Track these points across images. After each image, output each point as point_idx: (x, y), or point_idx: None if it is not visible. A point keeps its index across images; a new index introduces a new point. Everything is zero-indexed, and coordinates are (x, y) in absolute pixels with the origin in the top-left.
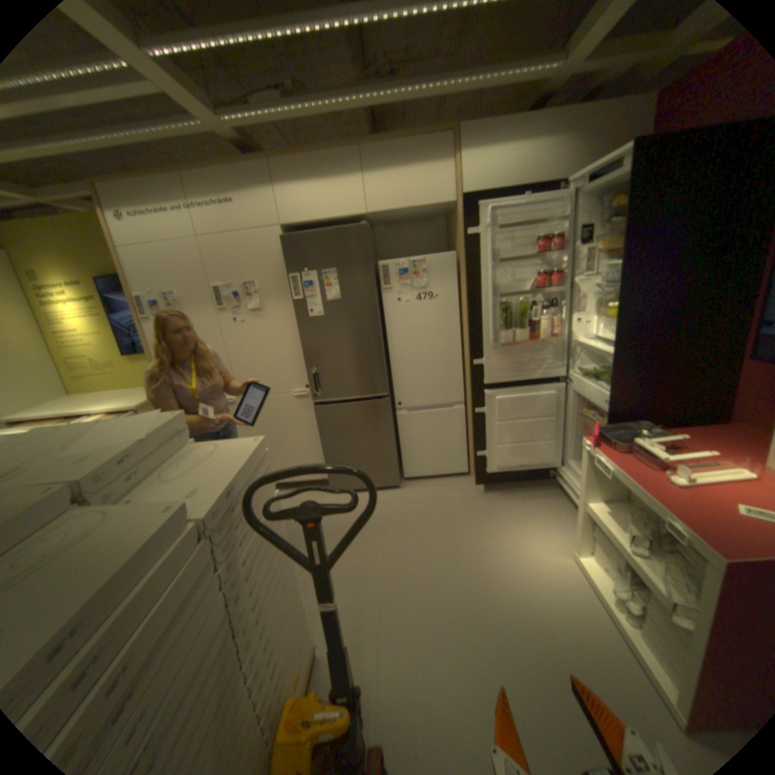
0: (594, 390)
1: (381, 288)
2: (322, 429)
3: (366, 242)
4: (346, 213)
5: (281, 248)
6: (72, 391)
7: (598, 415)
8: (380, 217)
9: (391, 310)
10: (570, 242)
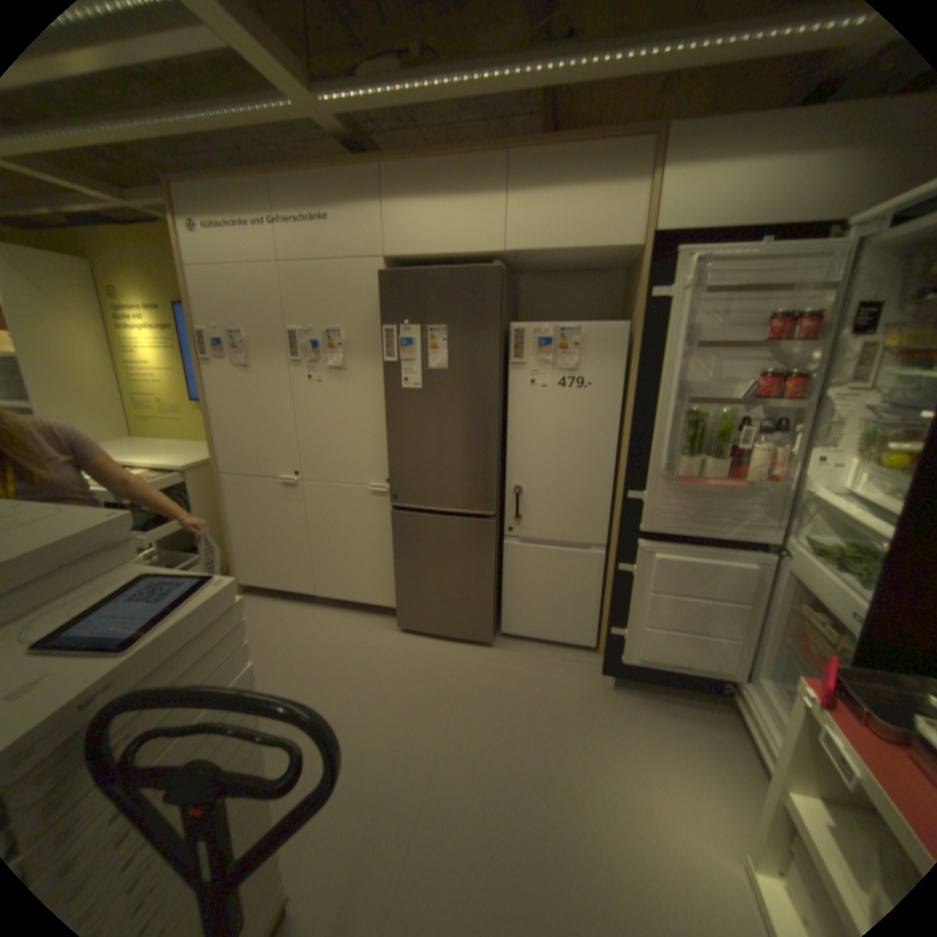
0: (833, 587)
1: (511, 361)
2: (397, 543)
3: (496, 293)
4: (475, 249)
5: (381, 288)
6: (135, 433)
7: (832, 626)
8: (526, 261)
9: (518, 396)
10: (832, 328)
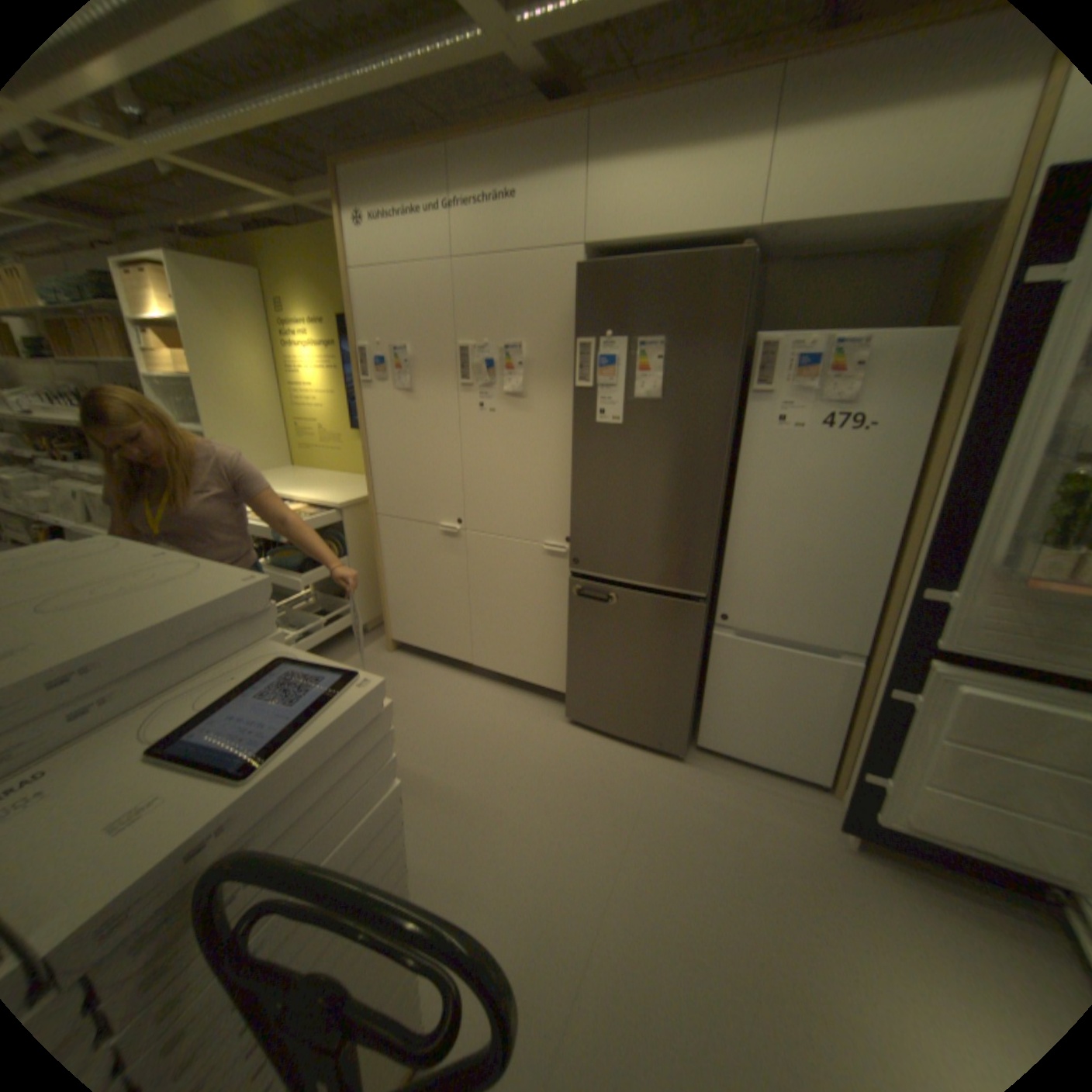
0: None
1: (750, 388)
2: (574, 618)
3: (743, 288)
4: (716, 224)
5: (577, 288)
6: (297, 462)
7: None
8: (788, 239)
9: (757, 437)
10: None
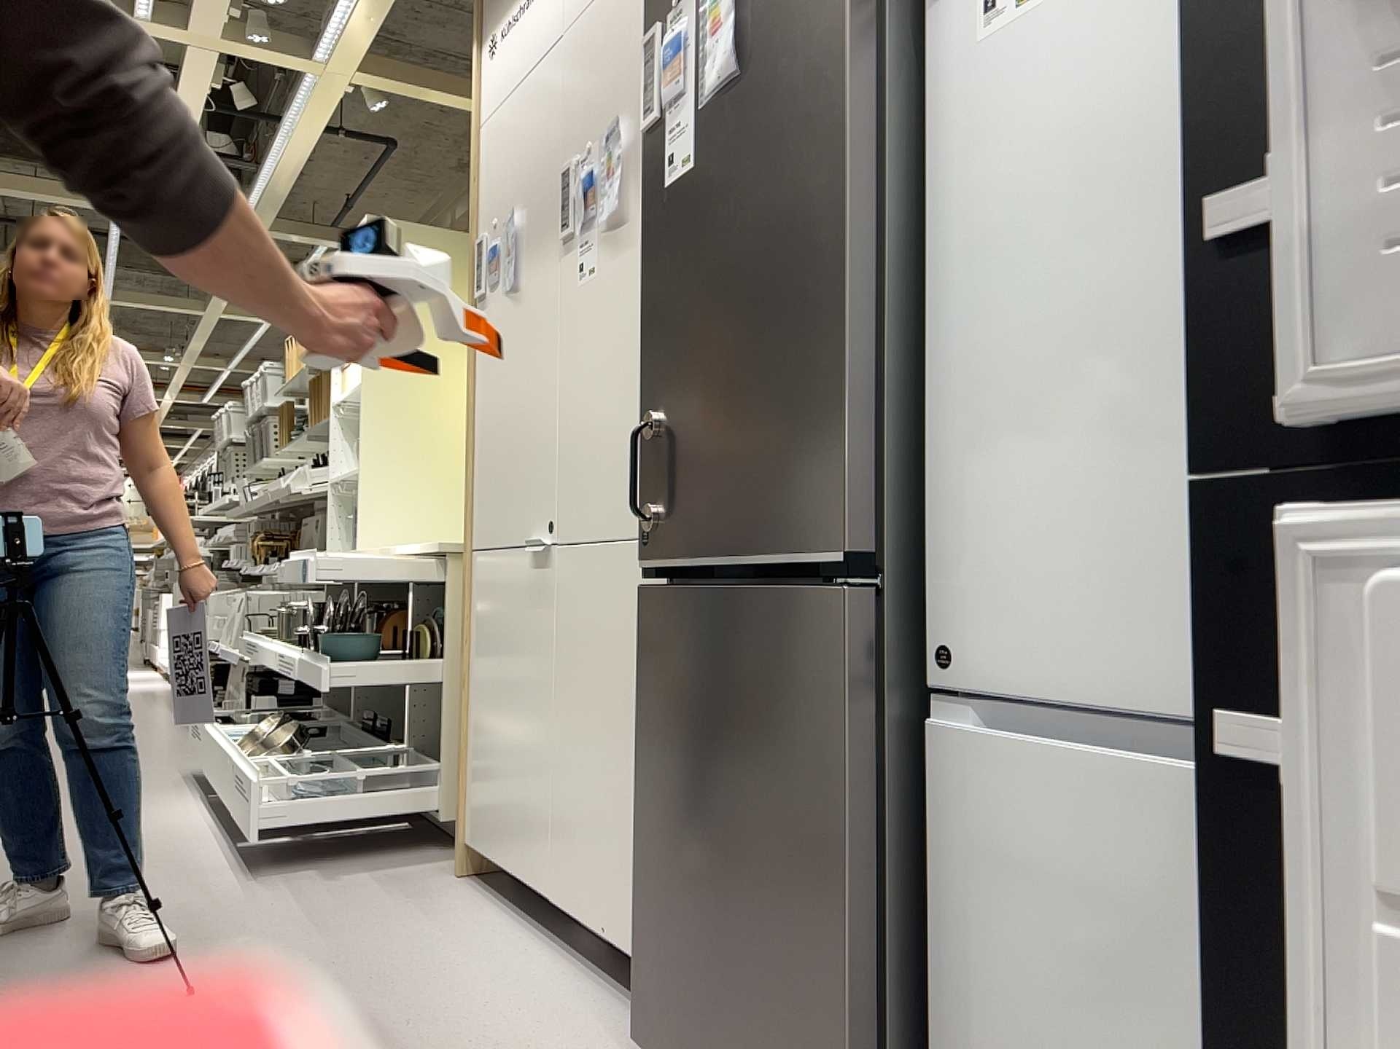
0: None
1: None
2: (643, 708)
3: None
4: None
5: None
6: None
7: None
8: None
9: (957, 81)
10: None
